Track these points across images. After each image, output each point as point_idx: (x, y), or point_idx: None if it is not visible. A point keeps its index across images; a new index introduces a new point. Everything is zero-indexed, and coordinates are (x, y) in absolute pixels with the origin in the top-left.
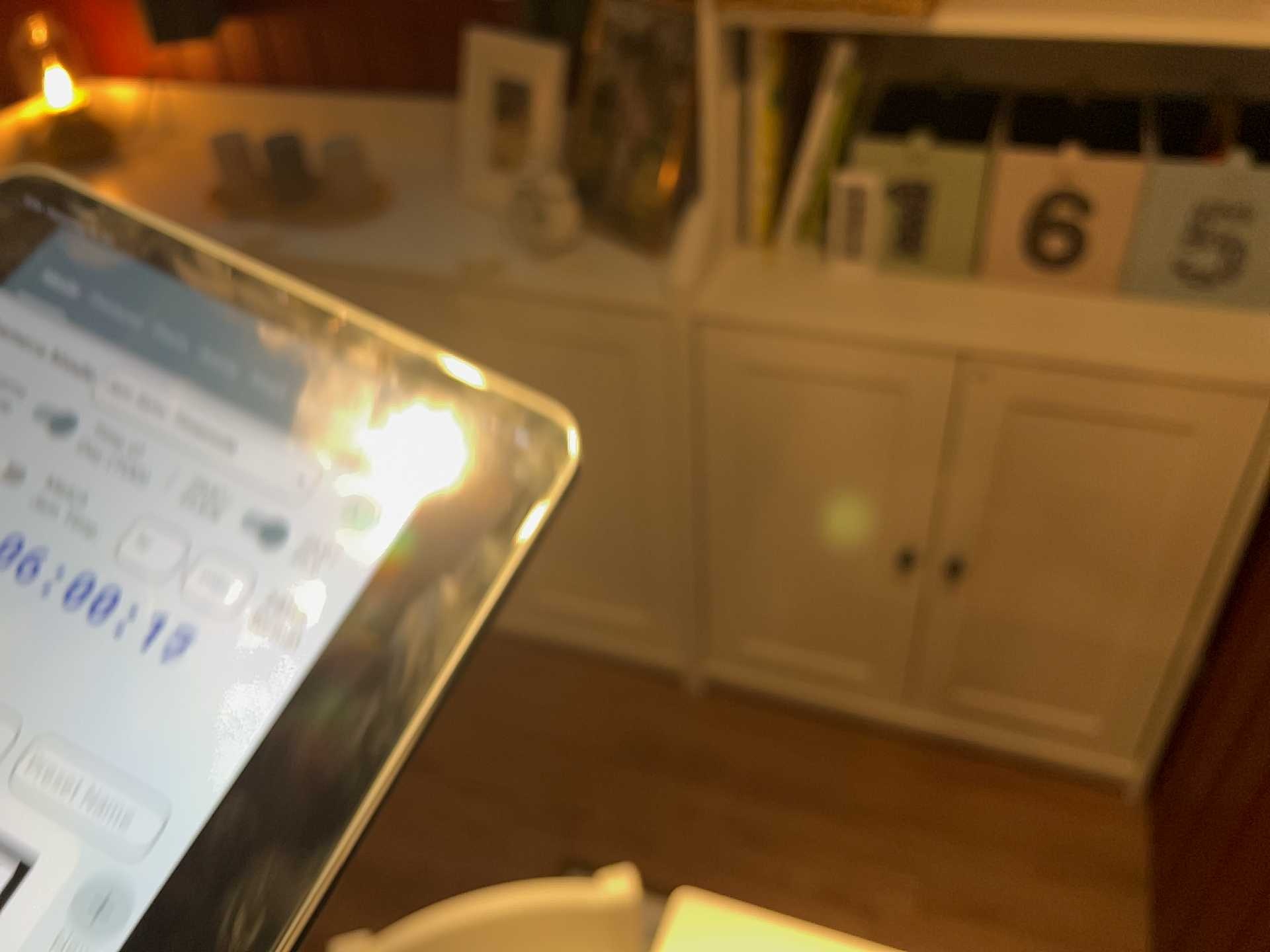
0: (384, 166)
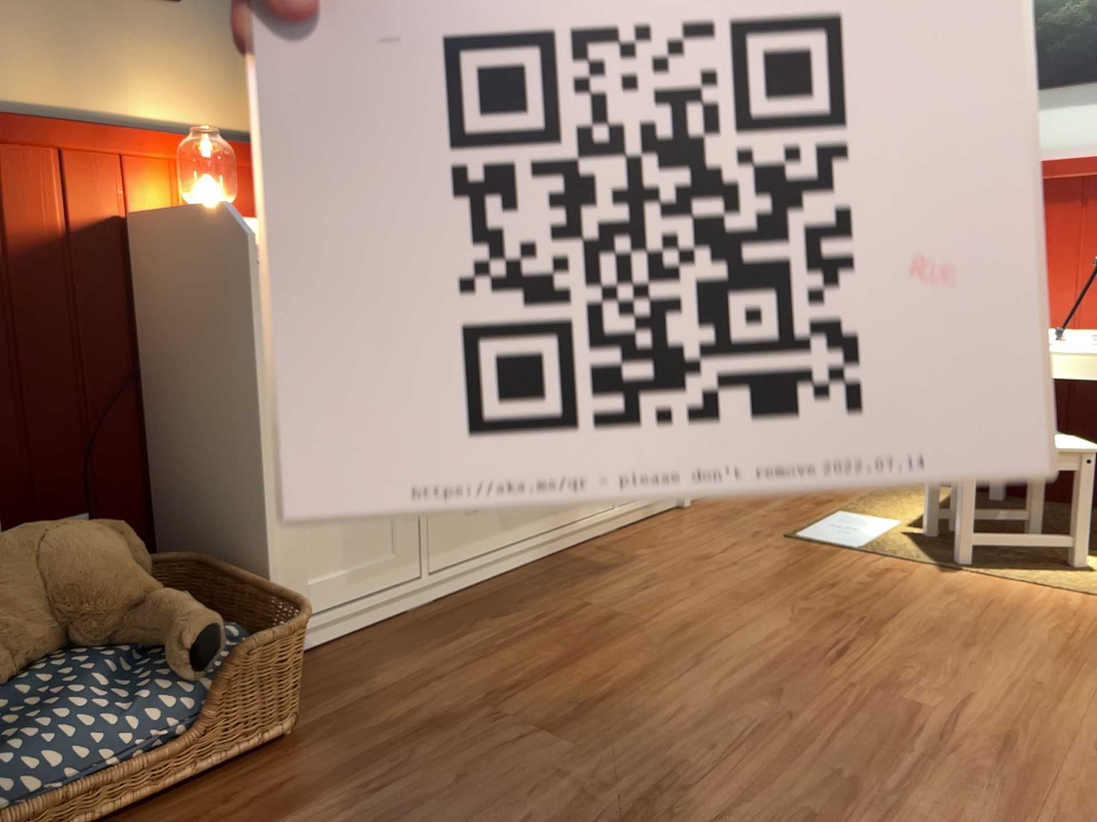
0: None
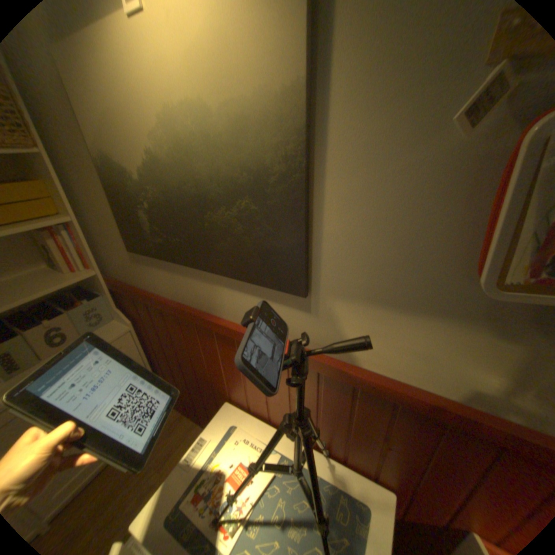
0: None
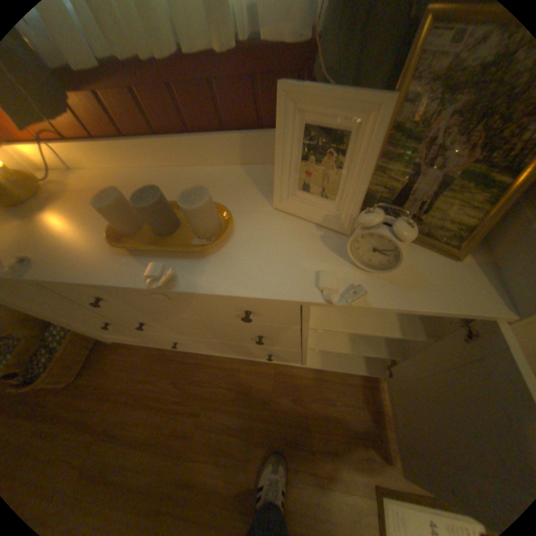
0: (209, 184)
